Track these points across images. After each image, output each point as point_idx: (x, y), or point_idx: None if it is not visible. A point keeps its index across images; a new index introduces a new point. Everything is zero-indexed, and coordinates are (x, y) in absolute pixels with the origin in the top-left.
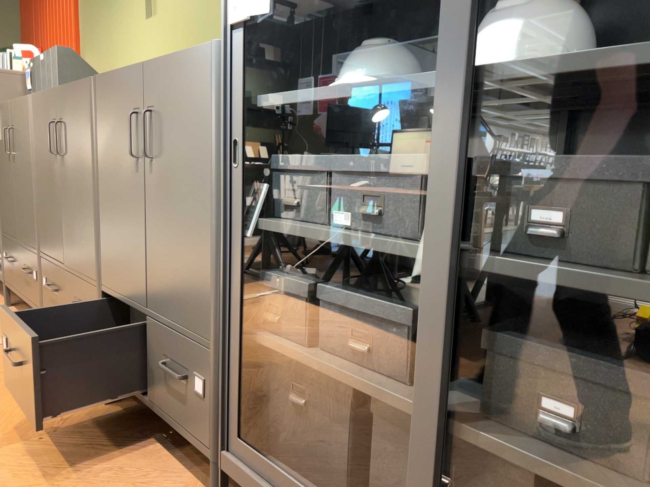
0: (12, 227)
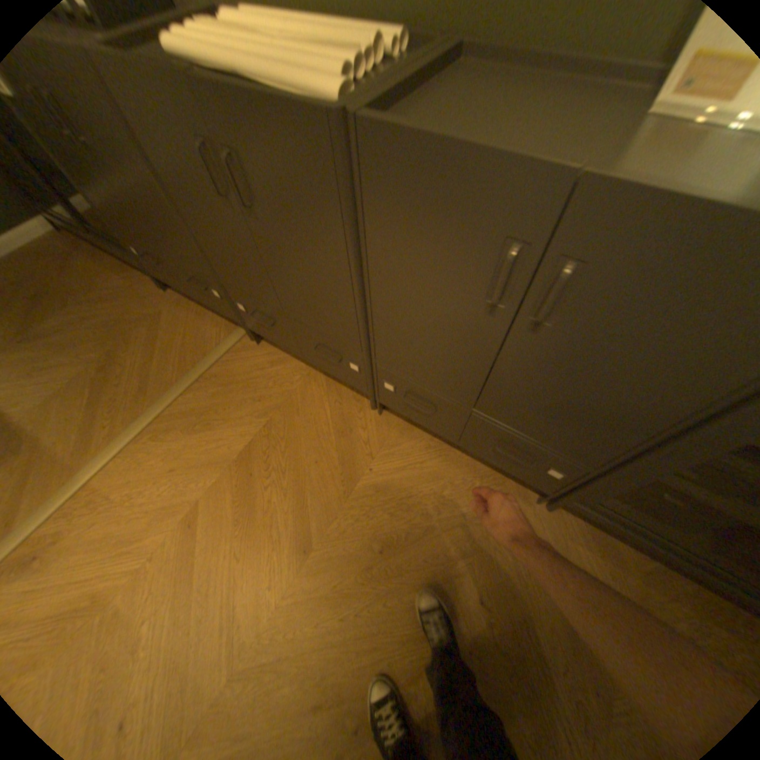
0: (134, 231)
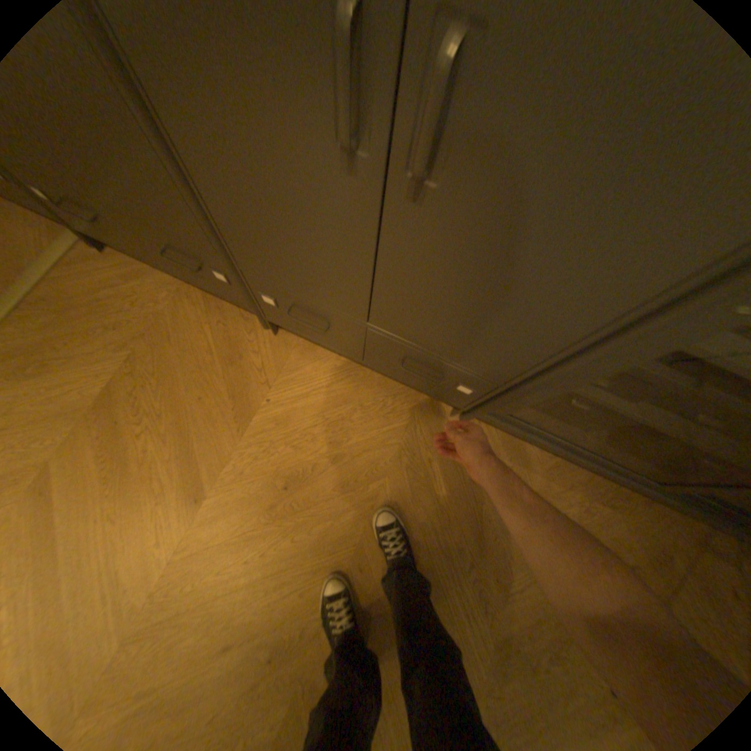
0: None
